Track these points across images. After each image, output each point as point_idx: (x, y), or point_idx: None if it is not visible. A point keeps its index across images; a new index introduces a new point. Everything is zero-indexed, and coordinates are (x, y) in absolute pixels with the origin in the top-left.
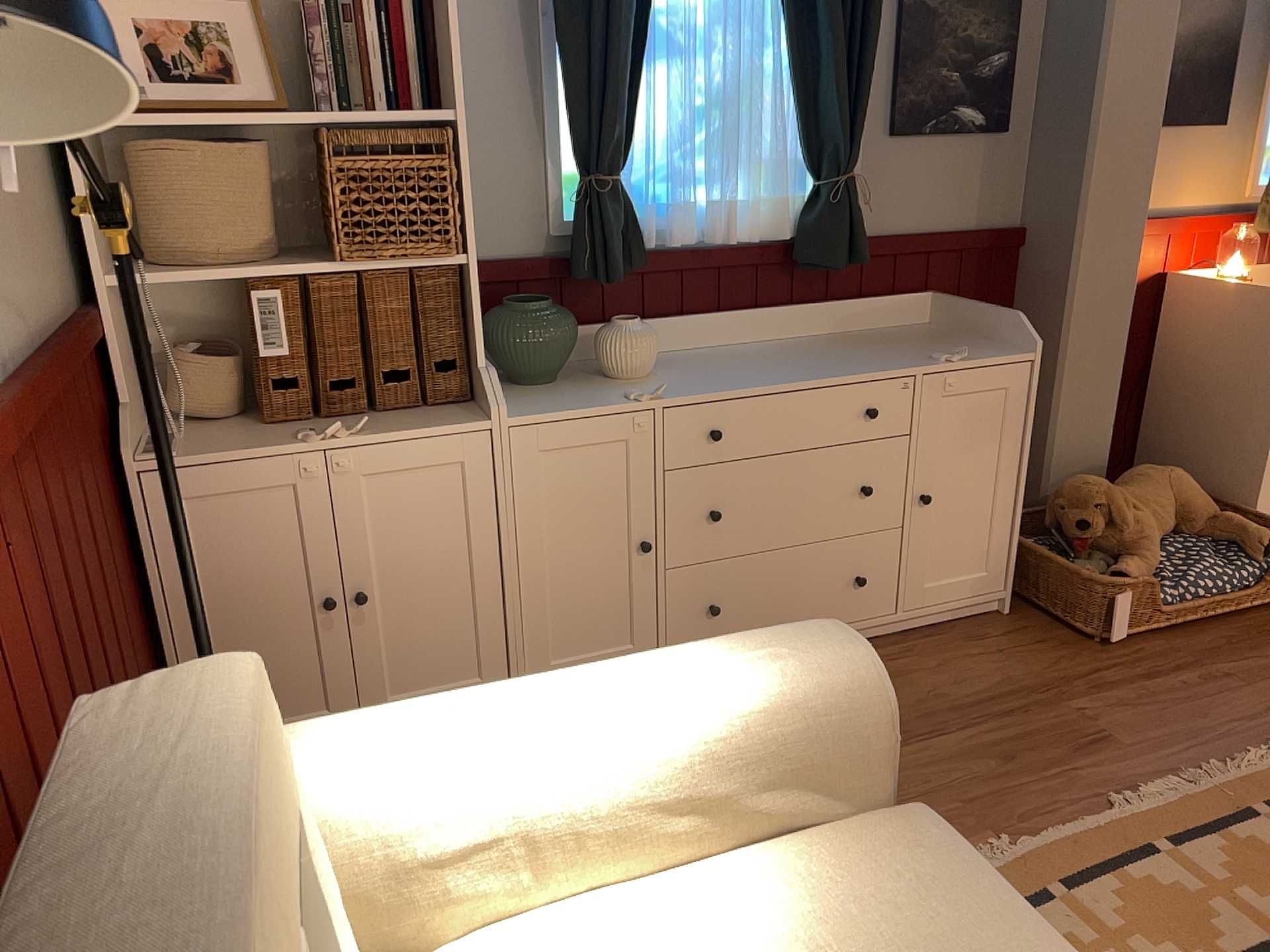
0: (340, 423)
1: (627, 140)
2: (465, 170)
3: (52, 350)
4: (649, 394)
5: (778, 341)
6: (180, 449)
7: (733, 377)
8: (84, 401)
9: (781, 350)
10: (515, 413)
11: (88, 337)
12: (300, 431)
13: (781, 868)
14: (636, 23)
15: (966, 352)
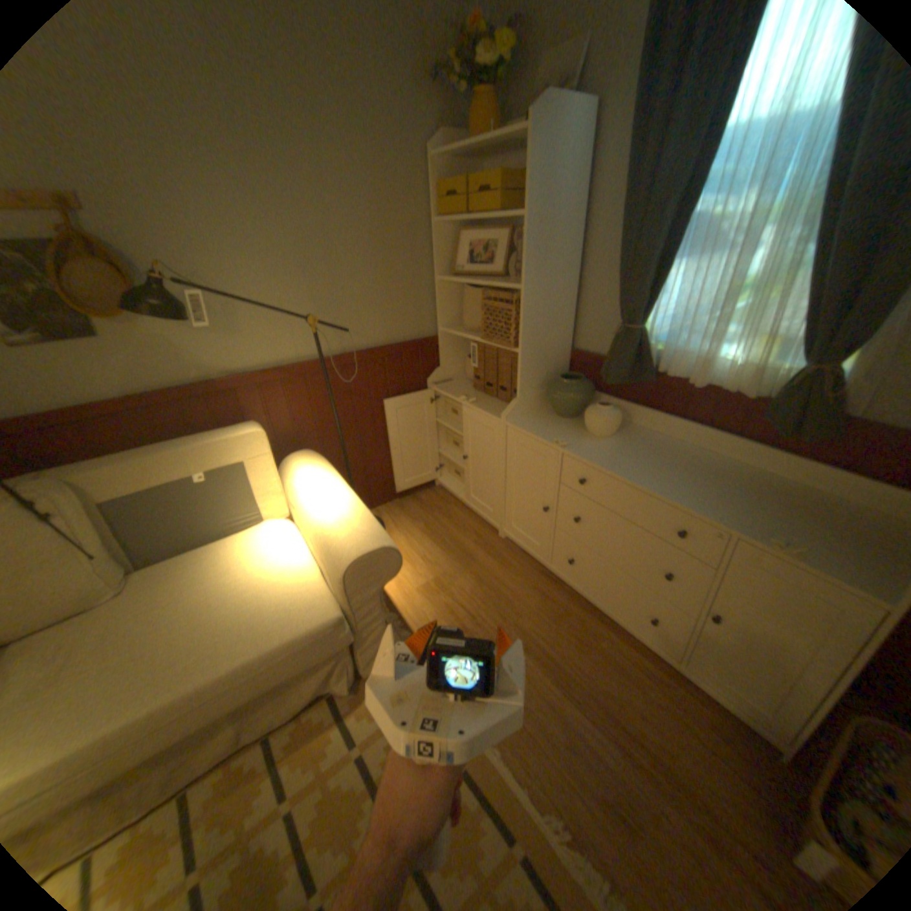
0: (484, 397)
1: (651, 304)
2: (524, 311)
3: (377, 347)
4: (569, 443)
5: (743, 463)
6: (444, 385)
7: (628, 460)
8: (412, 362)
9: (718, 467)
10: (517, 421)
11: (418, 344)
12: (471, 394)
13: (307, 577)
14: (671, 229)
15: (806, 550)
